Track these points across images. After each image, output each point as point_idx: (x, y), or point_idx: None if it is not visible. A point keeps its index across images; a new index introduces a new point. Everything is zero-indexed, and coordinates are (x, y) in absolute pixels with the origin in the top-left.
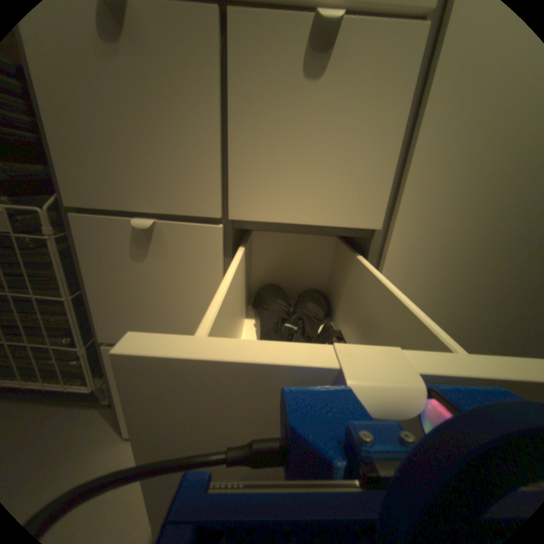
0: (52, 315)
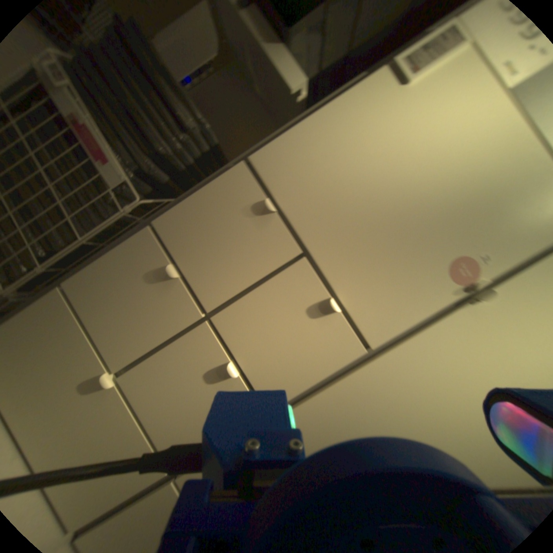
0: (59, 235)
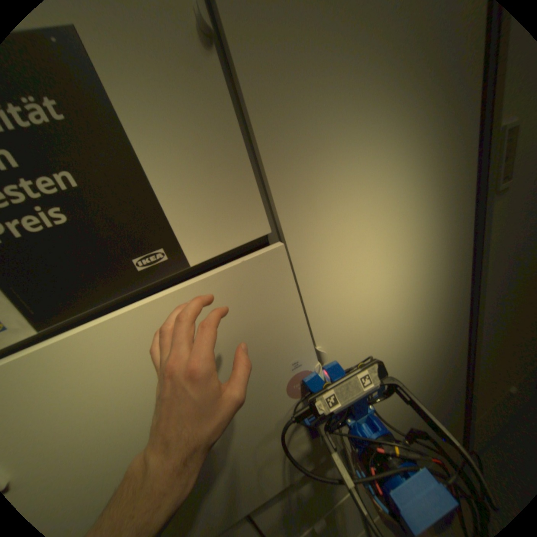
0: None
